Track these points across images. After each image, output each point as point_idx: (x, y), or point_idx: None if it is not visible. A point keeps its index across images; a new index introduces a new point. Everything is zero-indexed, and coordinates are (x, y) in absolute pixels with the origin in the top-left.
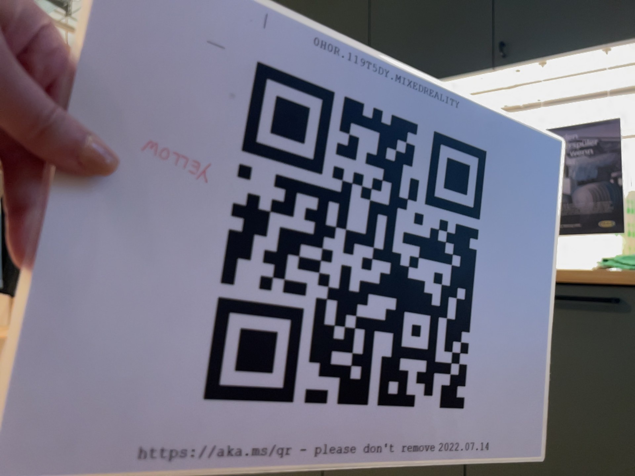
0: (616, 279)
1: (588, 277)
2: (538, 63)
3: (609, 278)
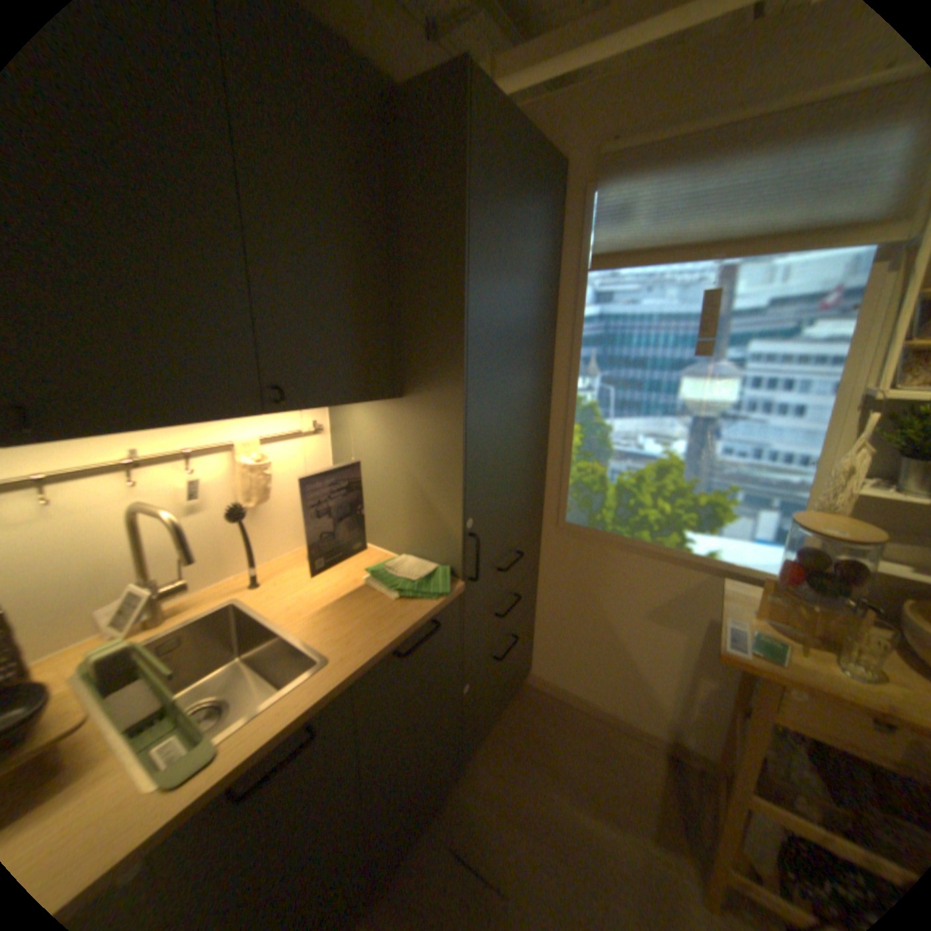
0: (427, 610)
1: (414, 617)
2: (299, 408)
3: (432, 615)
